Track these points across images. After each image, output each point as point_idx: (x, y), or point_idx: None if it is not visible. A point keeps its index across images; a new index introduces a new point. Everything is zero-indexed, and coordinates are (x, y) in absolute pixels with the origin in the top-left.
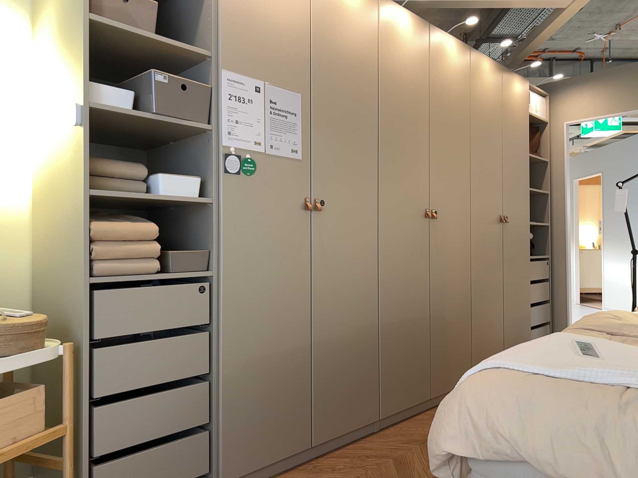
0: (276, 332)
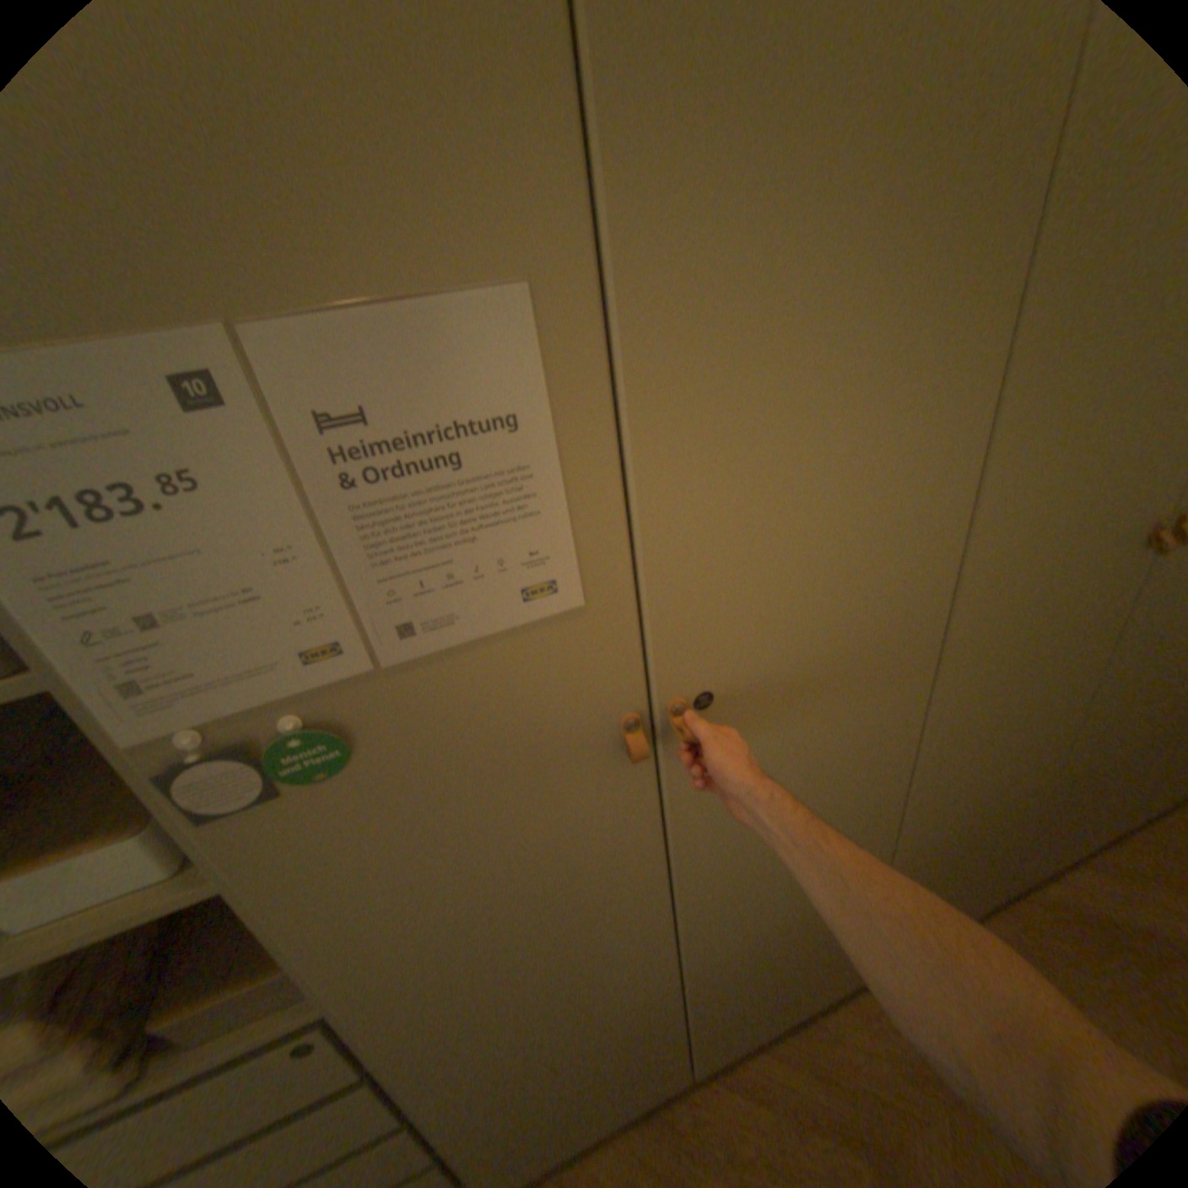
0: (589, 1004)
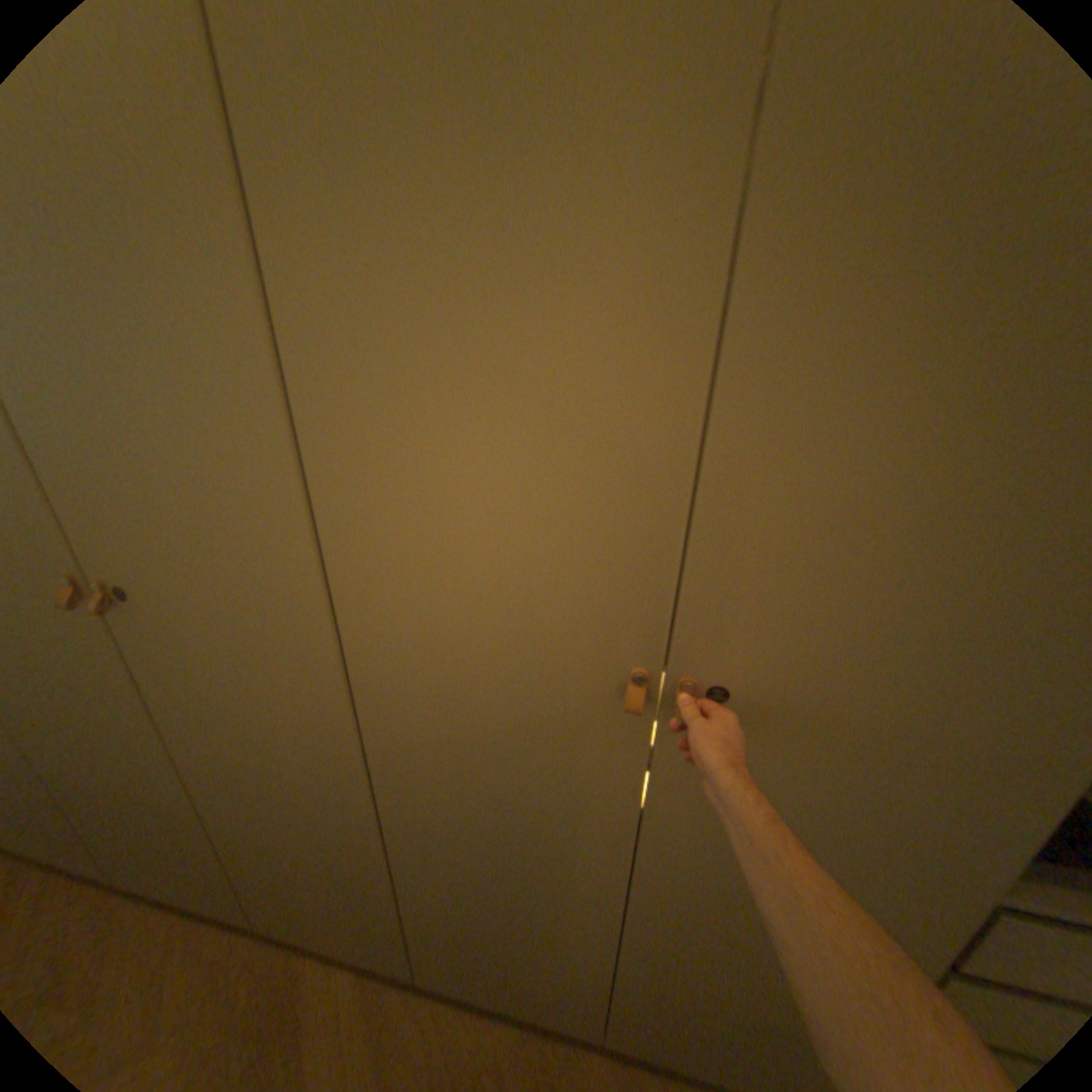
0: None
